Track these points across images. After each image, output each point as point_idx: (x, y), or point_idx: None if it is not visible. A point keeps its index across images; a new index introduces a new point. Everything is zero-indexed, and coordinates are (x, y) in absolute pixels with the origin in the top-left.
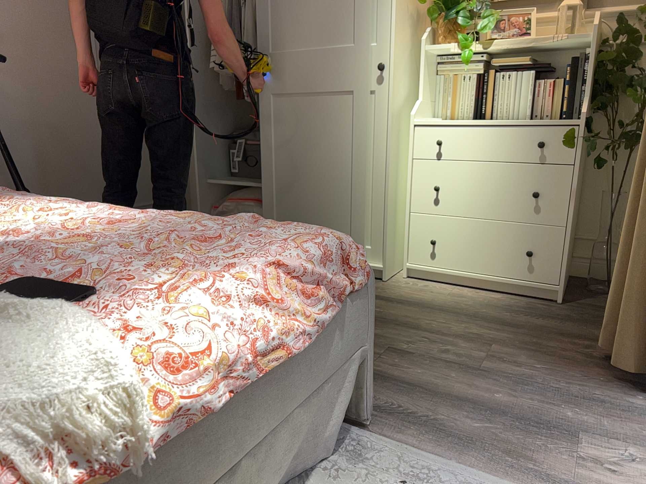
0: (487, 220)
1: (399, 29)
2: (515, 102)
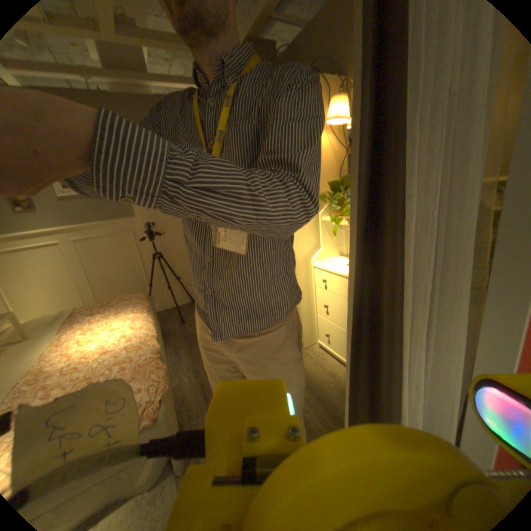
0: None
1: None
2: None
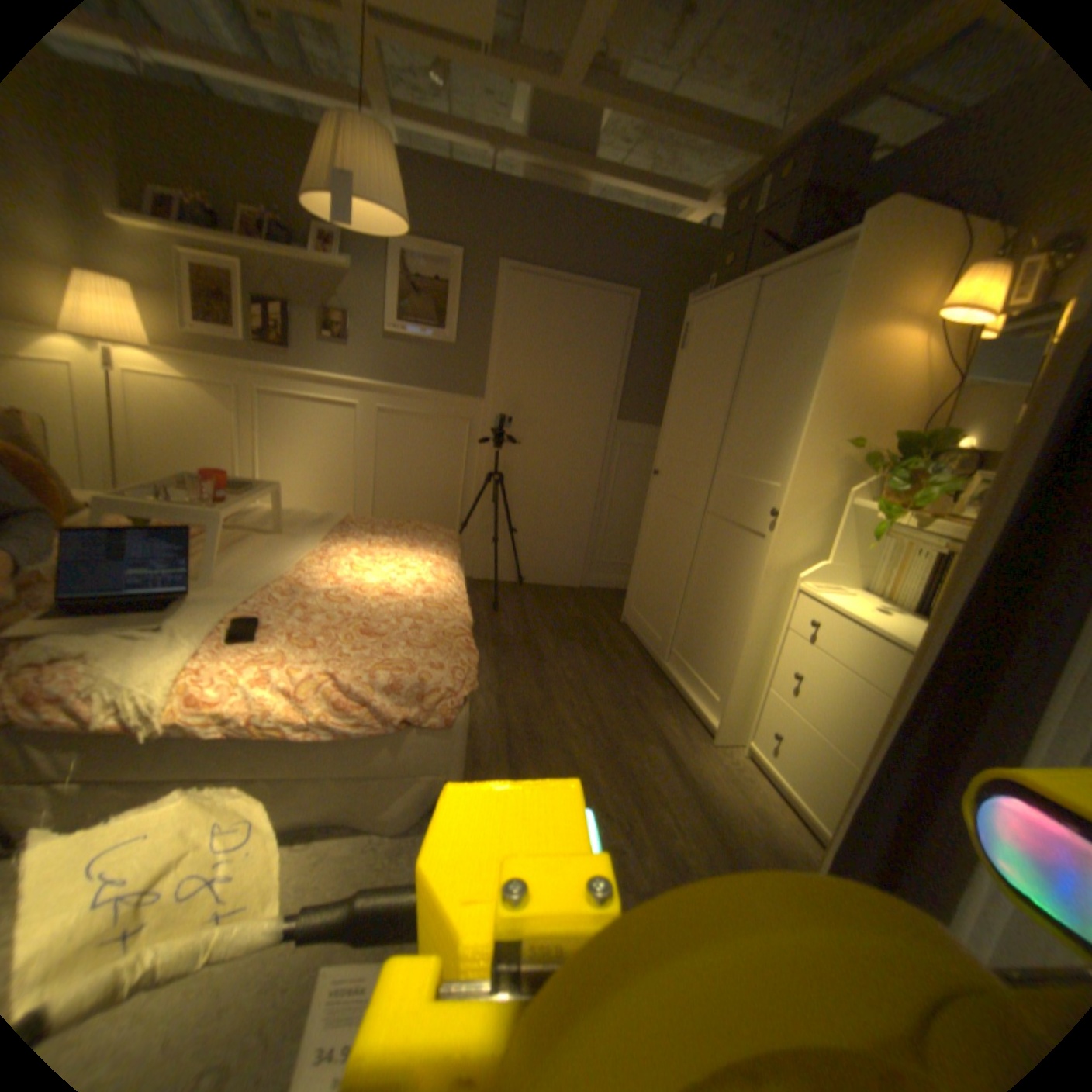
0: (839, 750)
1: (810, 475)
2: None
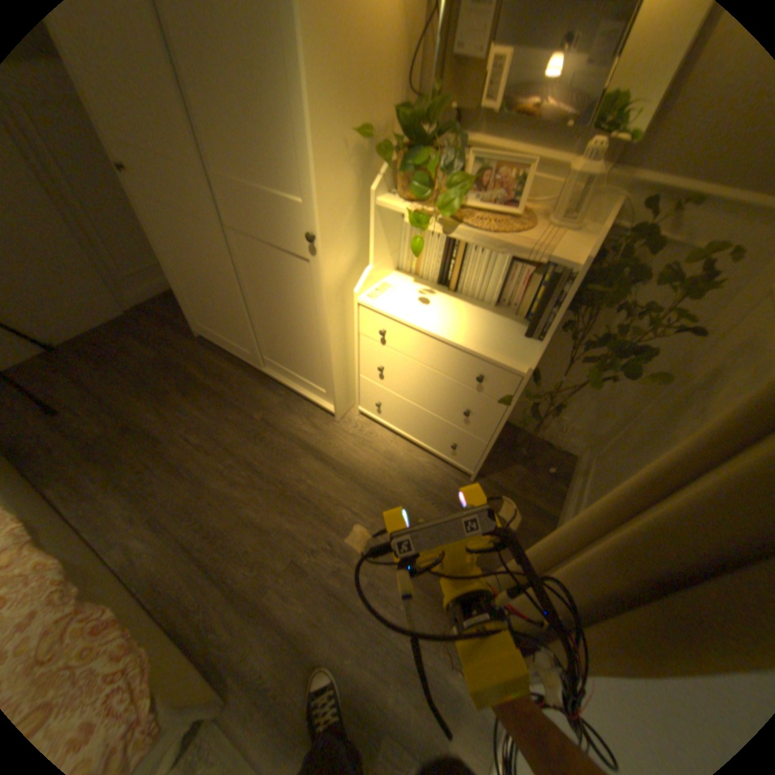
0: (422, 408)
1: (330, 188)
2: (483, 282)
